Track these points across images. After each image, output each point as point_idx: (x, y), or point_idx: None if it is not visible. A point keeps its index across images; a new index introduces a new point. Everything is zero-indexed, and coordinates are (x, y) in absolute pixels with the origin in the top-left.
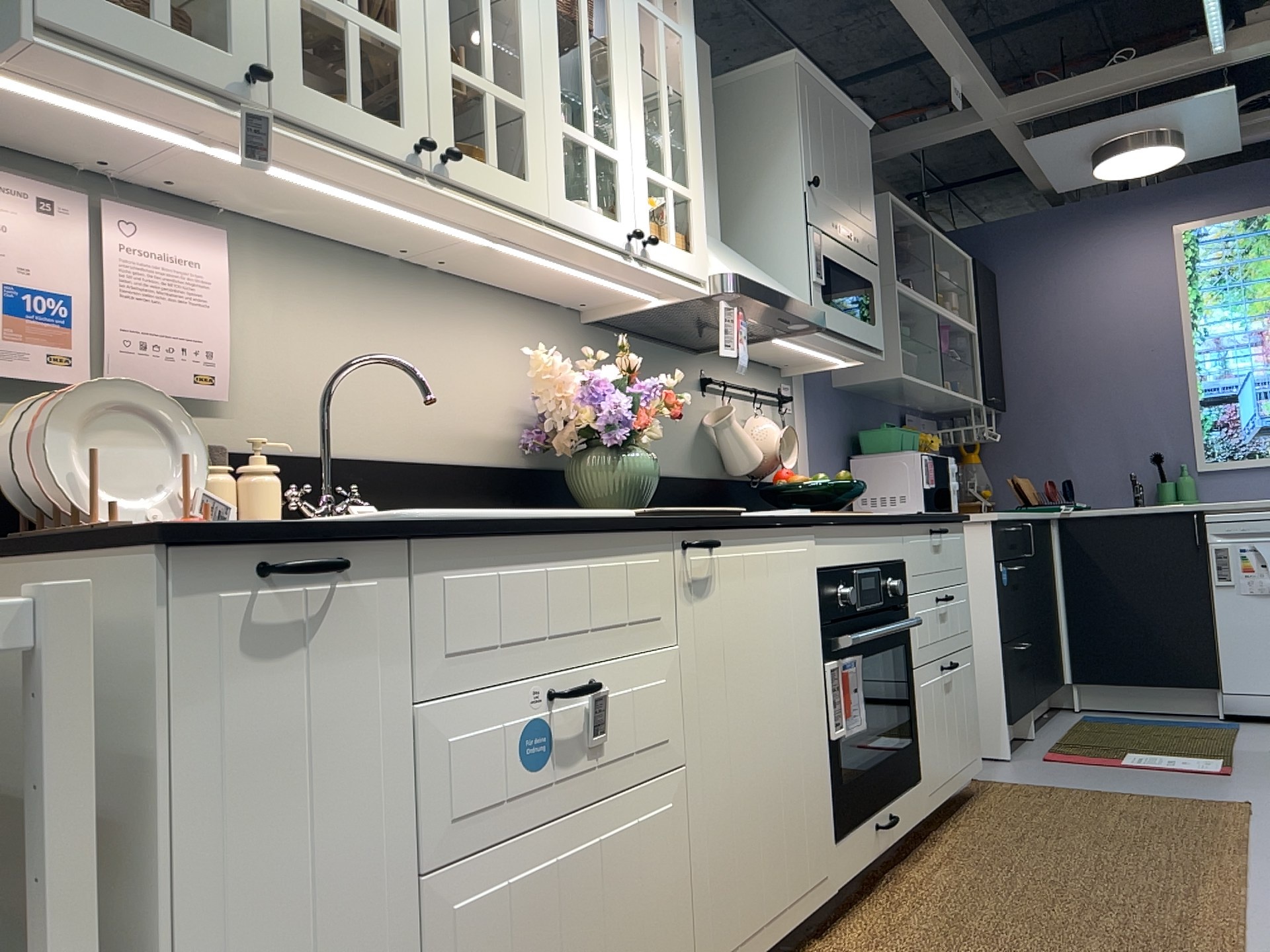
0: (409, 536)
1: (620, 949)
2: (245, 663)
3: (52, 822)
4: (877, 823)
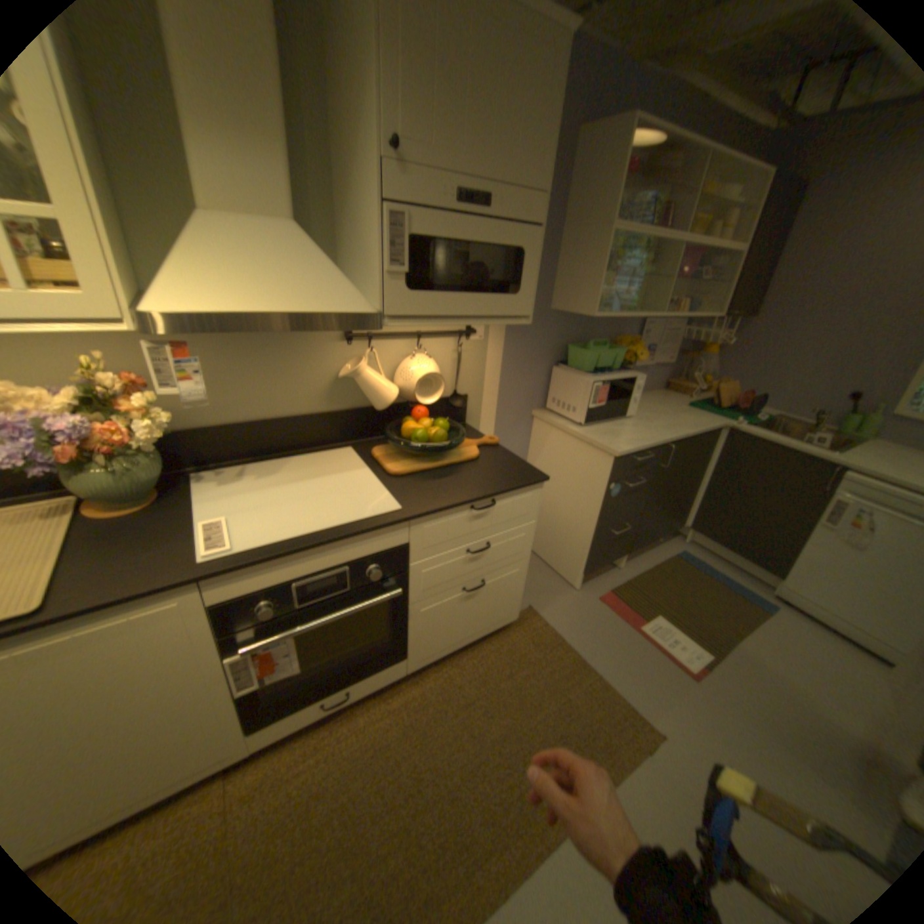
0: None
1: None
2: None
3: None
4: (320, 705)
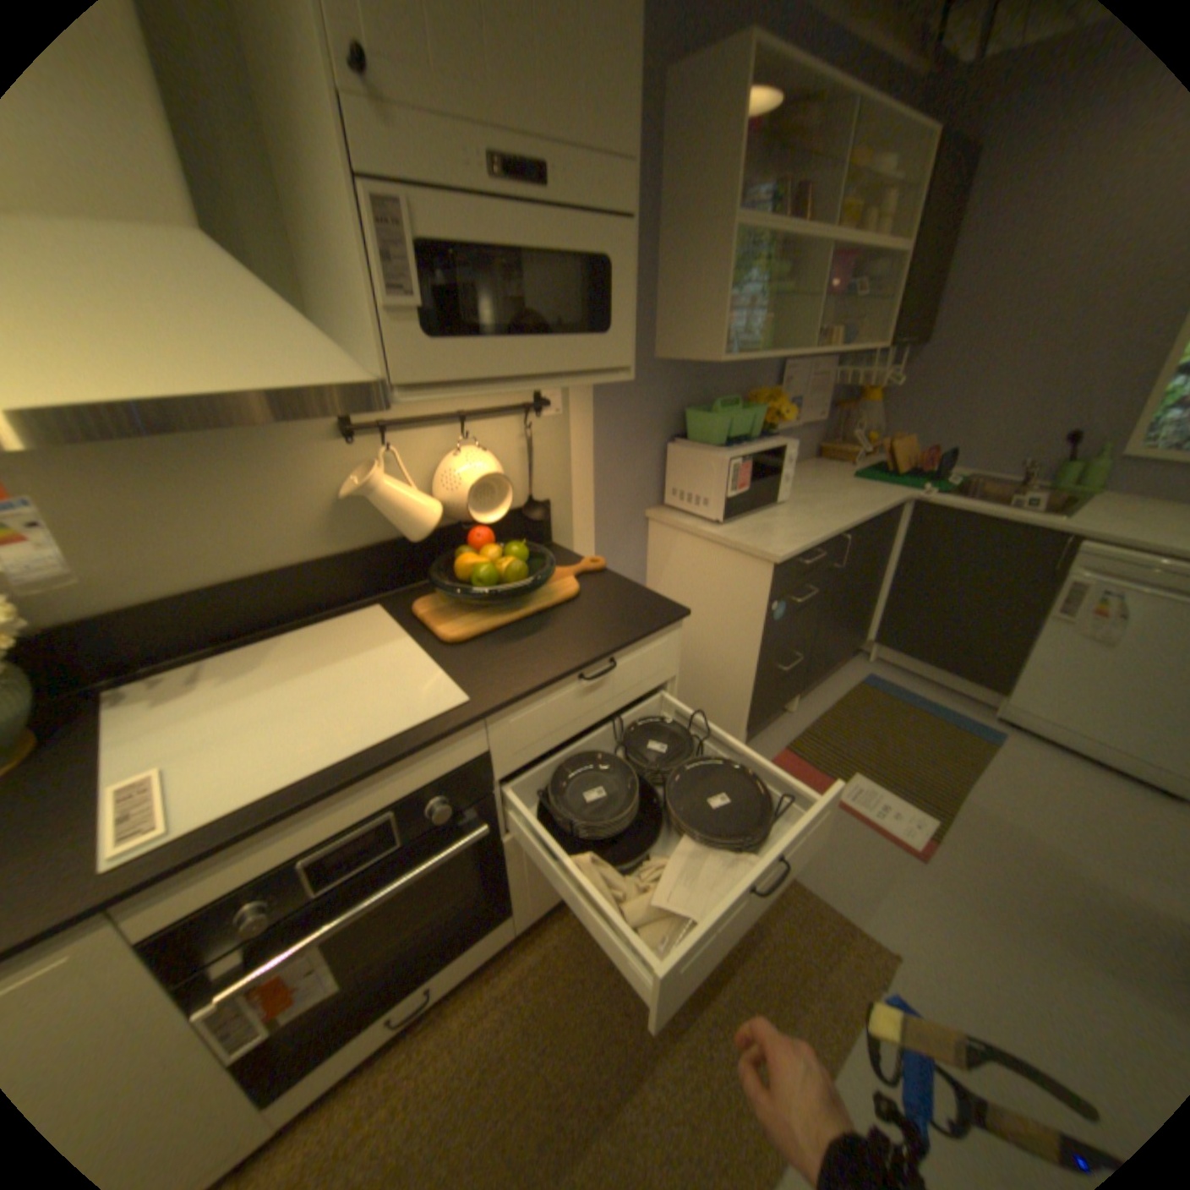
0: None
1: None
2: None
3: None
4: (383, 1021)
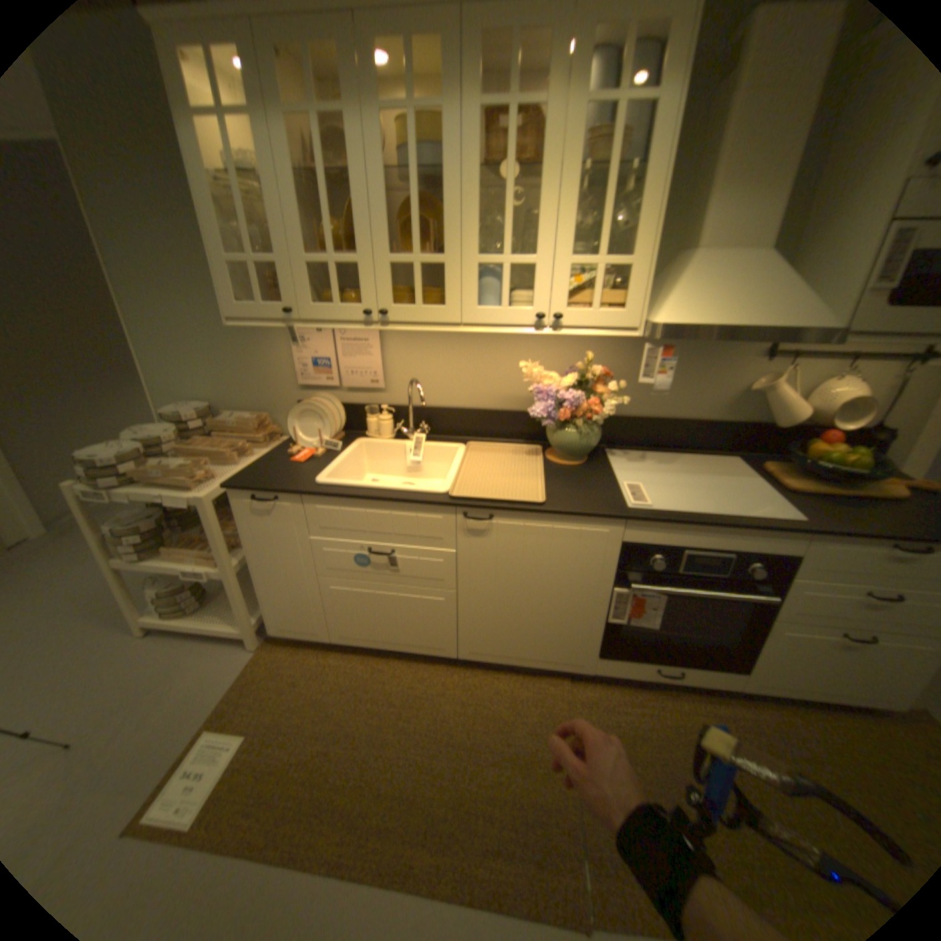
0: (299, 495)
1: (409, 626)
2: (256, 517)
3: (212, 539)
4: (659, 671)
